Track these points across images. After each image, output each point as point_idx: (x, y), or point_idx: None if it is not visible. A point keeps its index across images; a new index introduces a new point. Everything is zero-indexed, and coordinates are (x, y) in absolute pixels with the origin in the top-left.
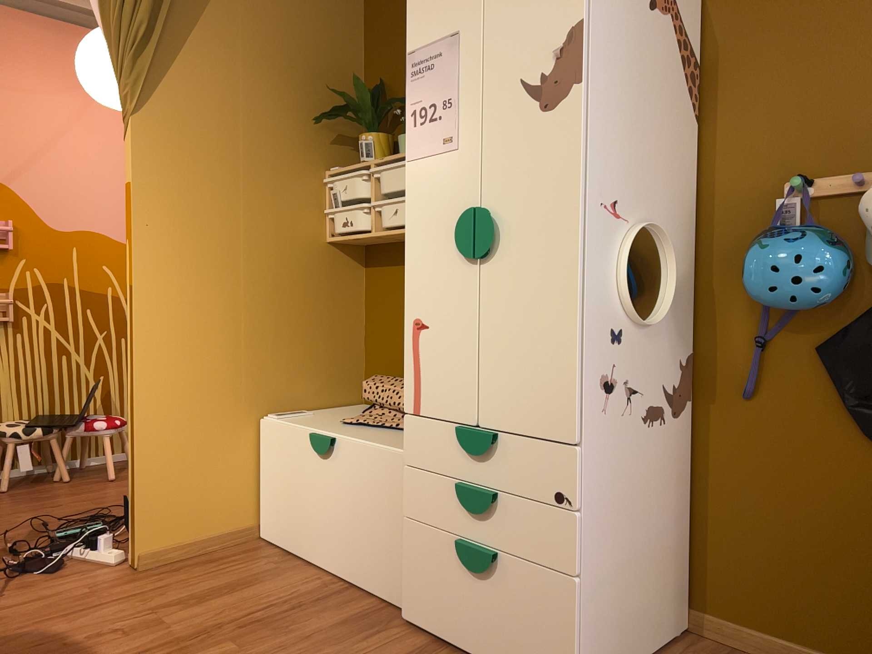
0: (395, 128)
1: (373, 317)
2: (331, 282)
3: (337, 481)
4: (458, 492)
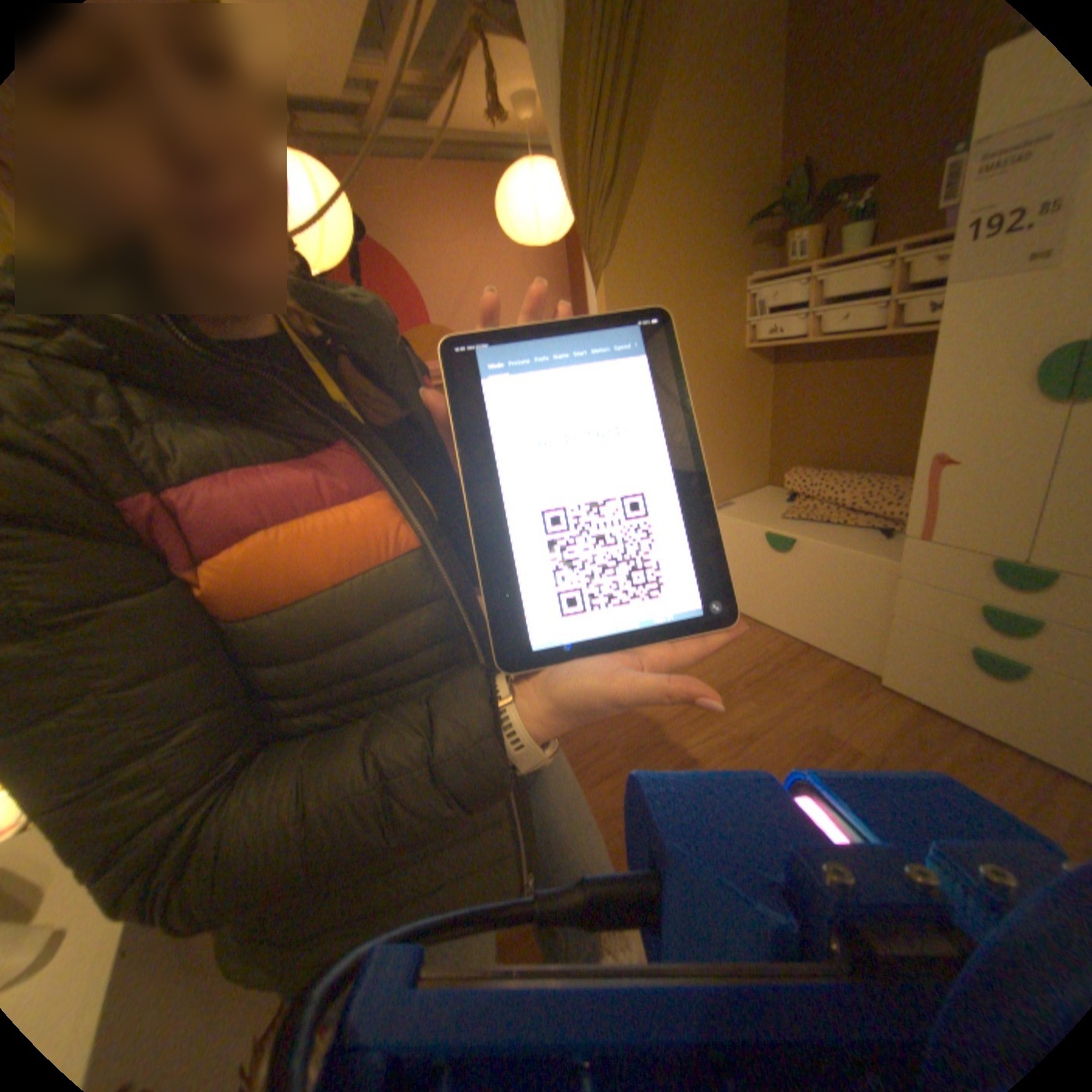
0: (825, 212)
1: (783, 410)
2: (748, 385)
3: (797, 571)
4: (981, 611)
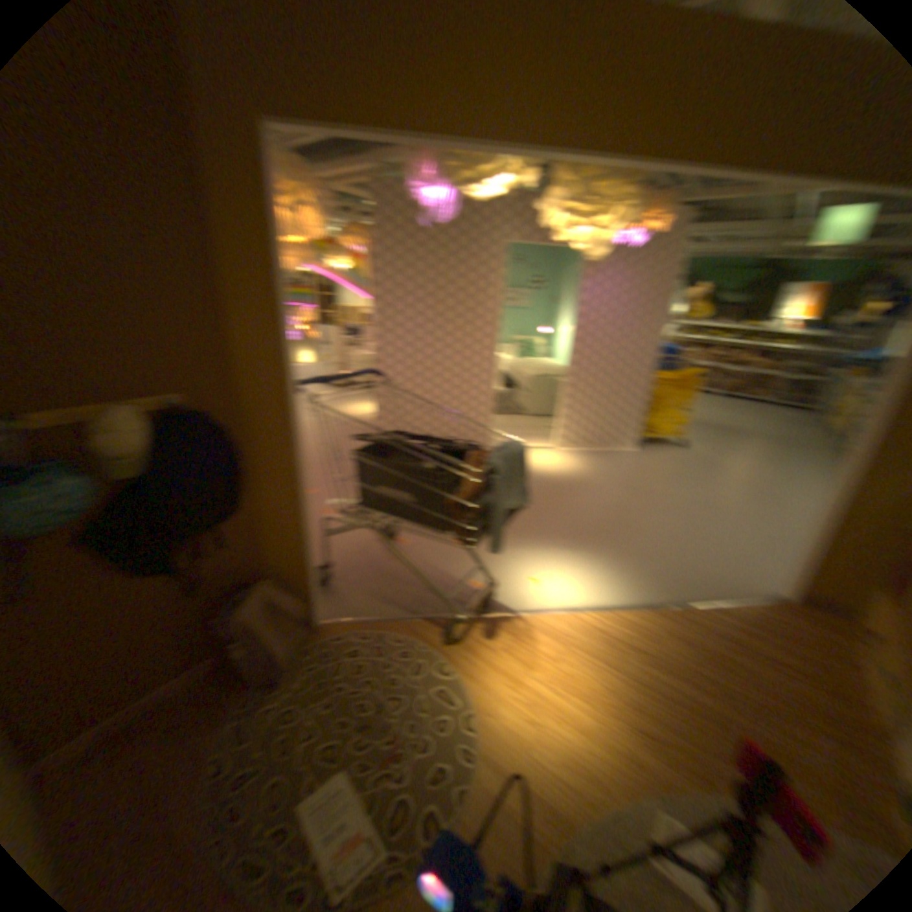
0: None
1: None
2: None
3: None
4: None
